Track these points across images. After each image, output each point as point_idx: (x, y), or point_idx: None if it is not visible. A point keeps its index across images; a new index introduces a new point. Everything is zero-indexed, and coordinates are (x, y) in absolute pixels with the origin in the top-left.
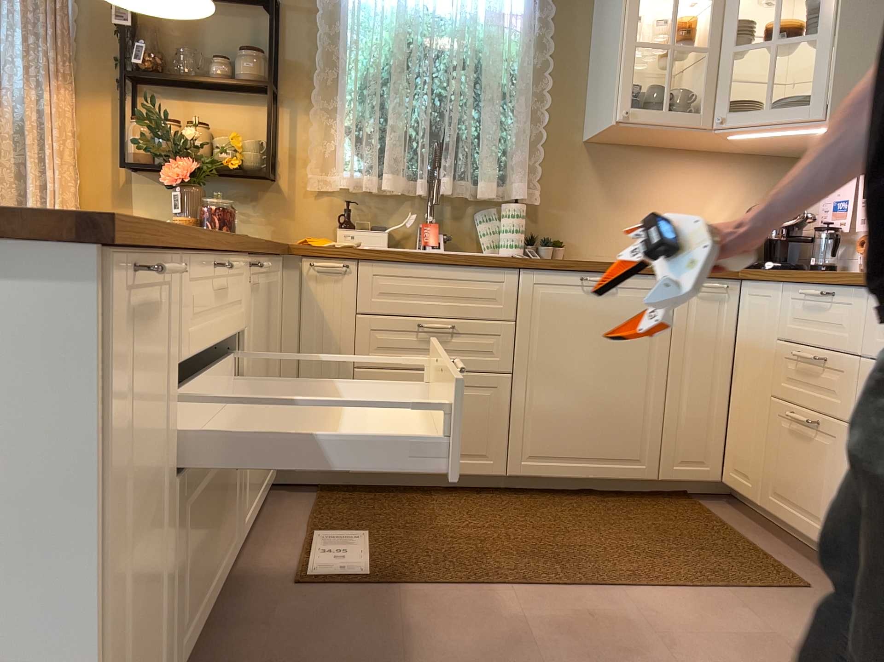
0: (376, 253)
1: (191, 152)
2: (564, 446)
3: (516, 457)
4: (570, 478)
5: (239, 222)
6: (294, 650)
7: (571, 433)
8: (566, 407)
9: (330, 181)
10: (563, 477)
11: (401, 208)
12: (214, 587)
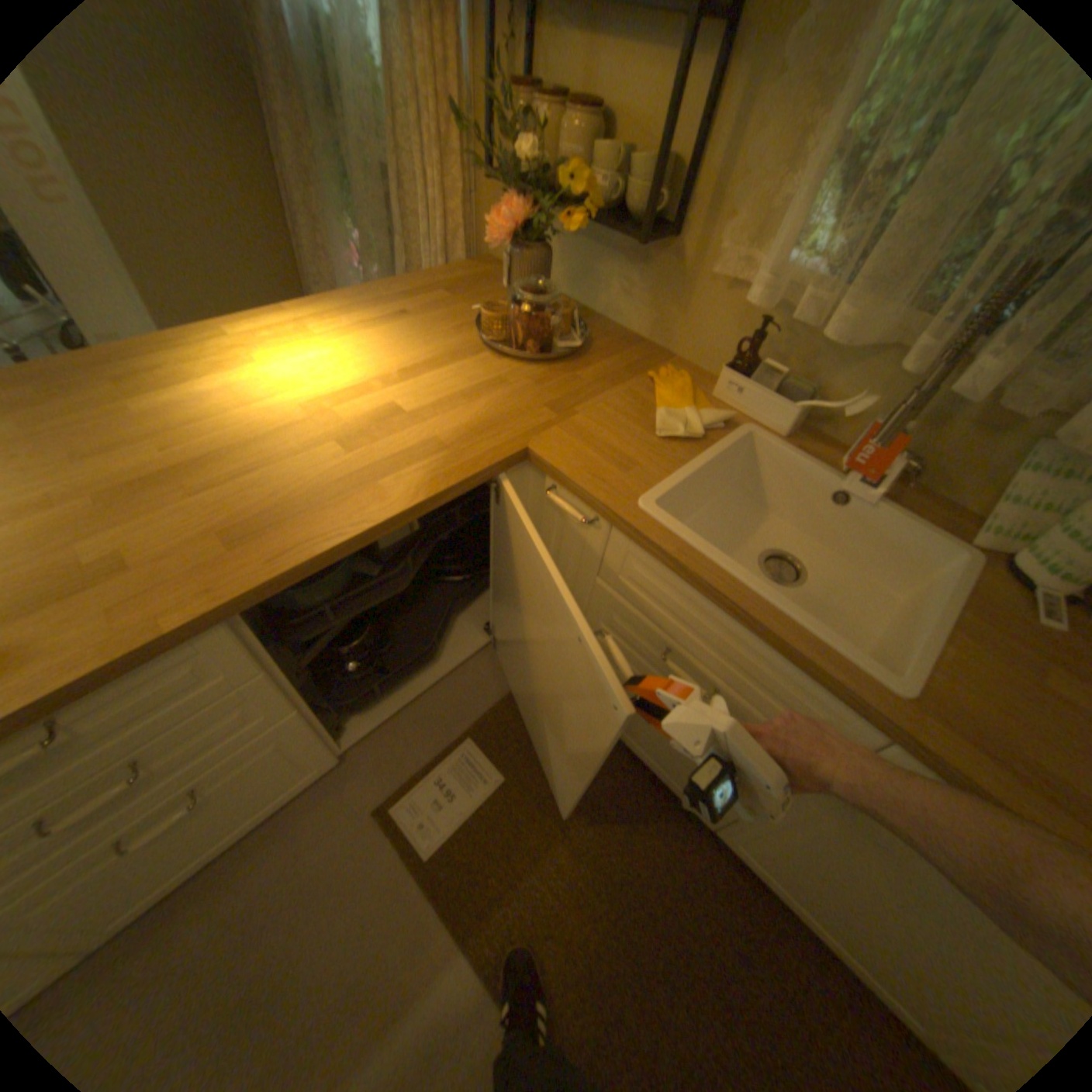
0: (637, 533)
1: (533, 178)
2: (807, 899)
3: (735, 839)
4: (795, 913)
5: (618, 289)
6: (278, 918)
7: (828, 907)
8: (842, 894)
9: (761, 262)
10: (786, 904)
11: (874, 361)
12: (243, 832)
